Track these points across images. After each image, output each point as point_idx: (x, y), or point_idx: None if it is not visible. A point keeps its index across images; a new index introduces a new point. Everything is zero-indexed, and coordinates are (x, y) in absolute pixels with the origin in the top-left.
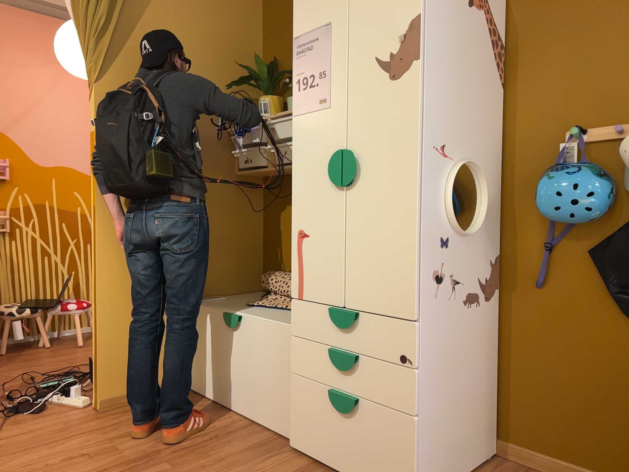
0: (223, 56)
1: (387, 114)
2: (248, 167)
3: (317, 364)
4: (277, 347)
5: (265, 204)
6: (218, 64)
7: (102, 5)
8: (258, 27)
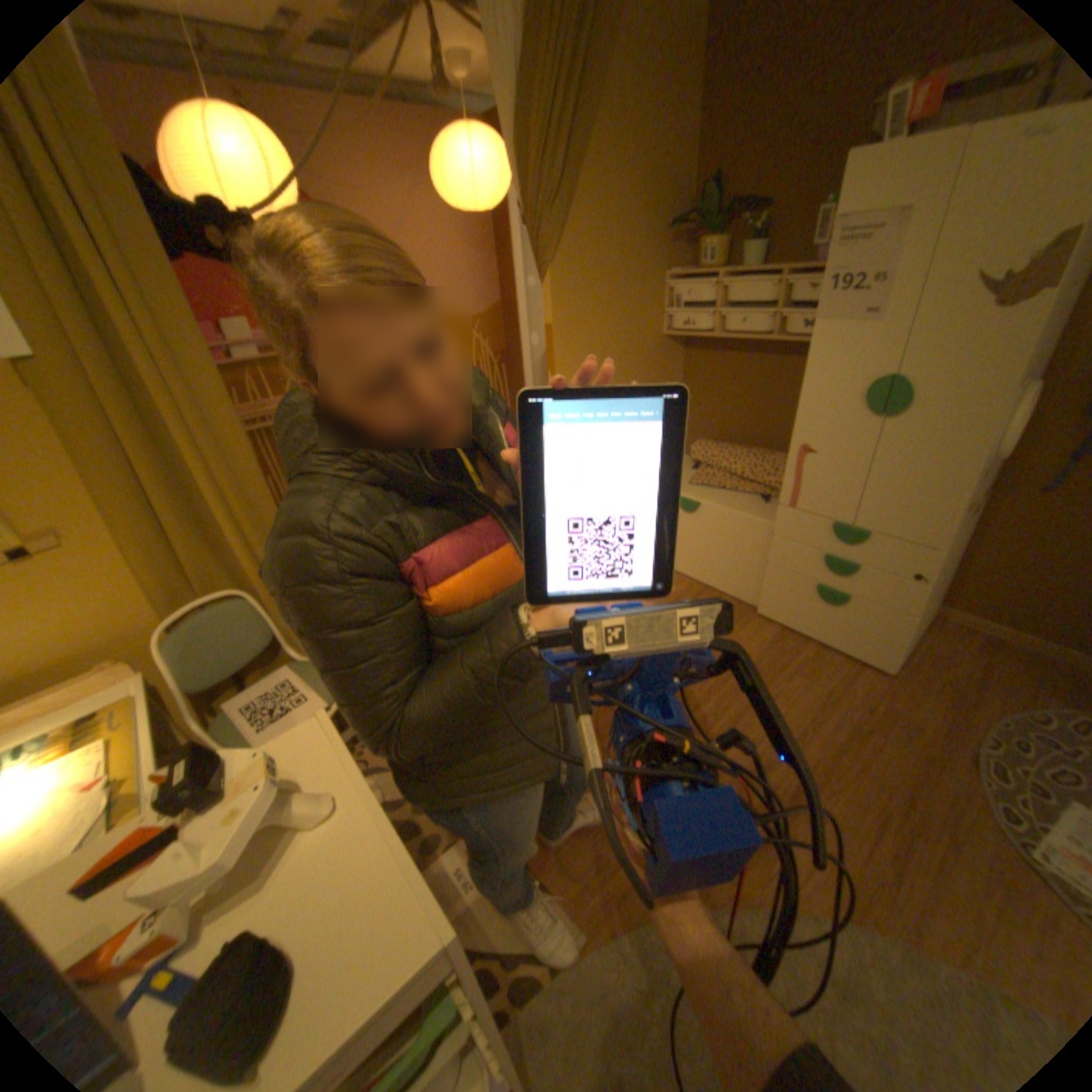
0: (658, 181)
1: (973, 347)
2: (683, 330)
3: (803, 561)
4: (747, 536)
5: (688, 363)
6: (654, 194)
7: (554, 156)
8: (695, 116)
